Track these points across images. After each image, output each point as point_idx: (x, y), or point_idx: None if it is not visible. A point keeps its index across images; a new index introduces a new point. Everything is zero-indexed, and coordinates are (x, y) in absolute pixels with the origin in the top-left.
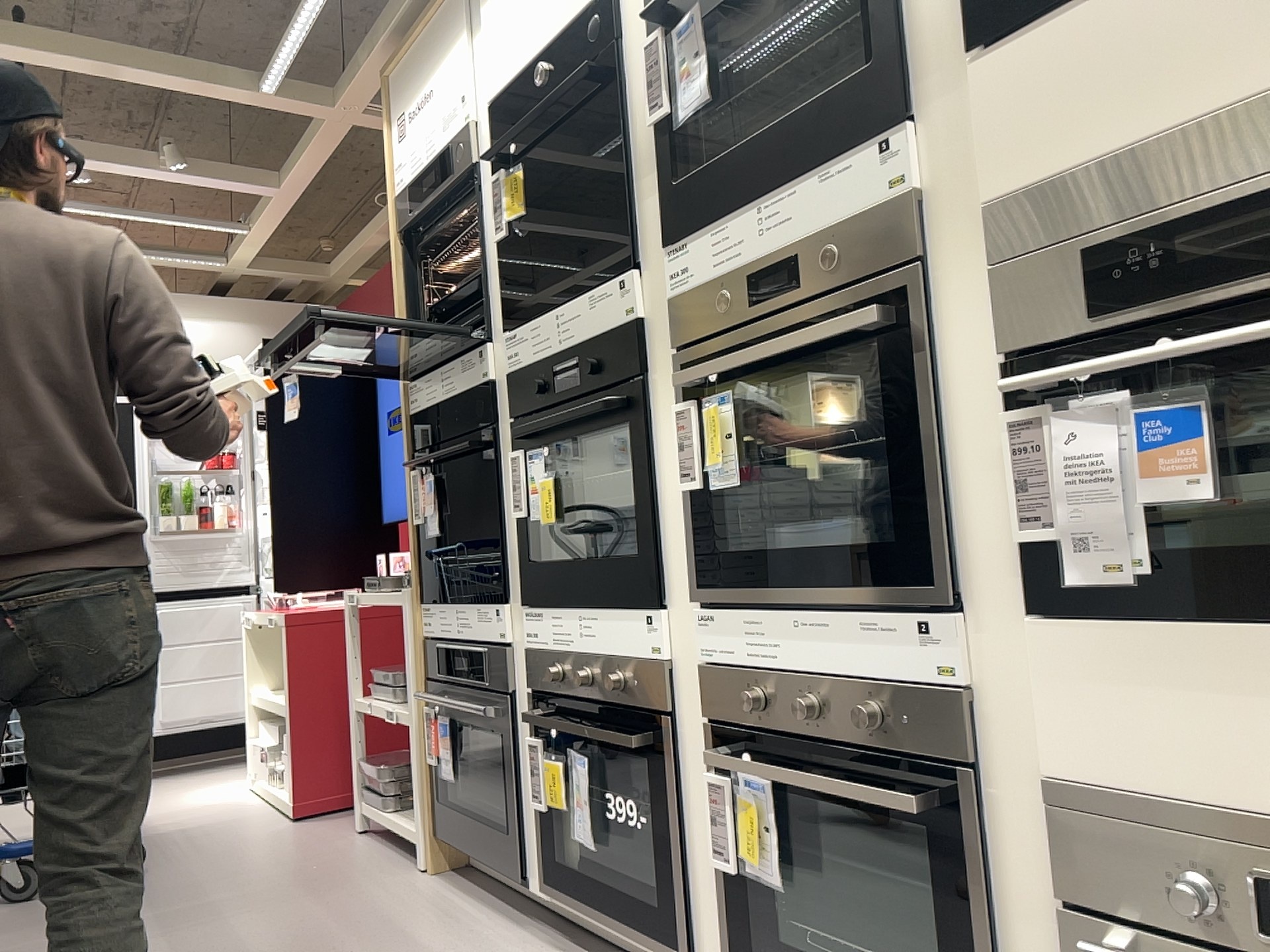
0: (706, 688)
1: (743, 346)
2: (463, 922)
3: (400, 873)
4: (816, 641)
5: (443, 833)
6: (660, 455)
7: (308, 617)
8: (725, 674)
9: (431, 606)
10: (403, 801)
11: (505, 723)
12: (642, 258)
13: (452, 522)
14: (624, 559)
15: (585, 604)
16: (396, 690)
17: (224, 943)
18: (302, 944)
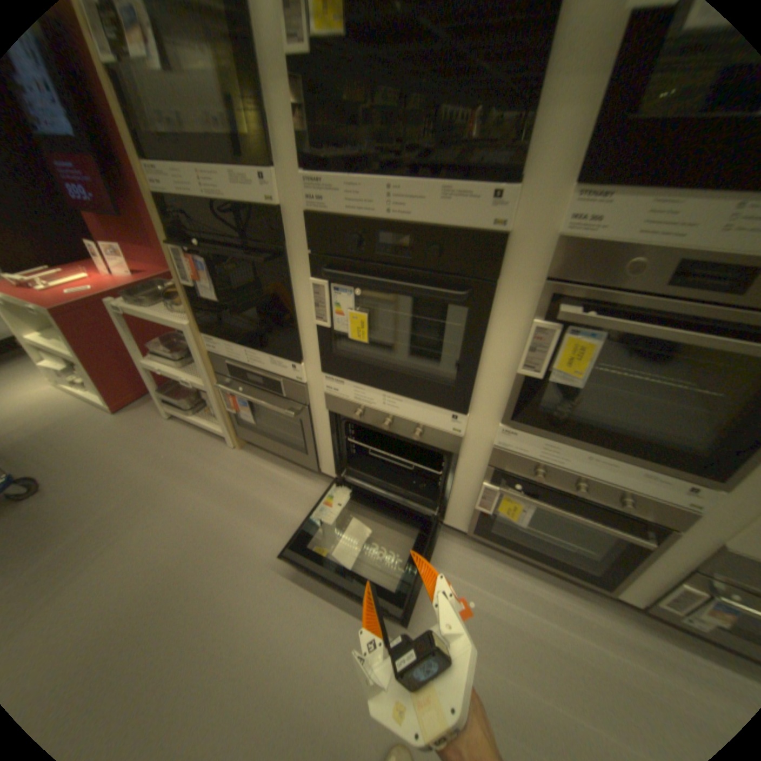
0: (493, 452)
1: (640, 308)
2: (286, 485)
3: (220, 451)
4: (603, 467)
5: (241, 432)
6: (493, 336)
7: (67, 308)
8: (517, 456)
9: (214, 337)
10: (203, 415)
11: (305, 416)
12: (530, 173)
13: (220, 286)
14: (433, 377)
15: (393, 391)
16: (176, 362)
17: (160, 542)
18: (211, 528)
